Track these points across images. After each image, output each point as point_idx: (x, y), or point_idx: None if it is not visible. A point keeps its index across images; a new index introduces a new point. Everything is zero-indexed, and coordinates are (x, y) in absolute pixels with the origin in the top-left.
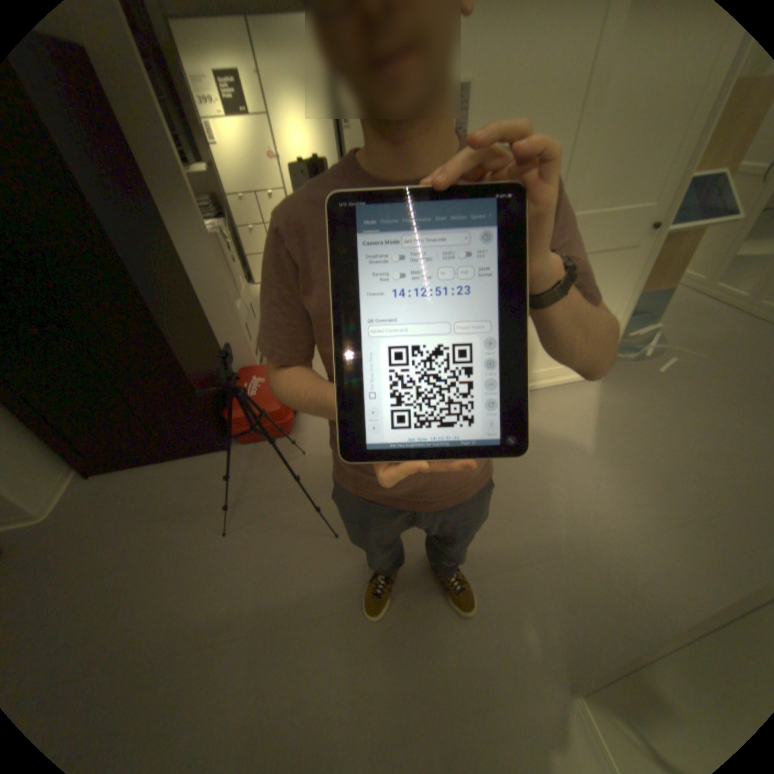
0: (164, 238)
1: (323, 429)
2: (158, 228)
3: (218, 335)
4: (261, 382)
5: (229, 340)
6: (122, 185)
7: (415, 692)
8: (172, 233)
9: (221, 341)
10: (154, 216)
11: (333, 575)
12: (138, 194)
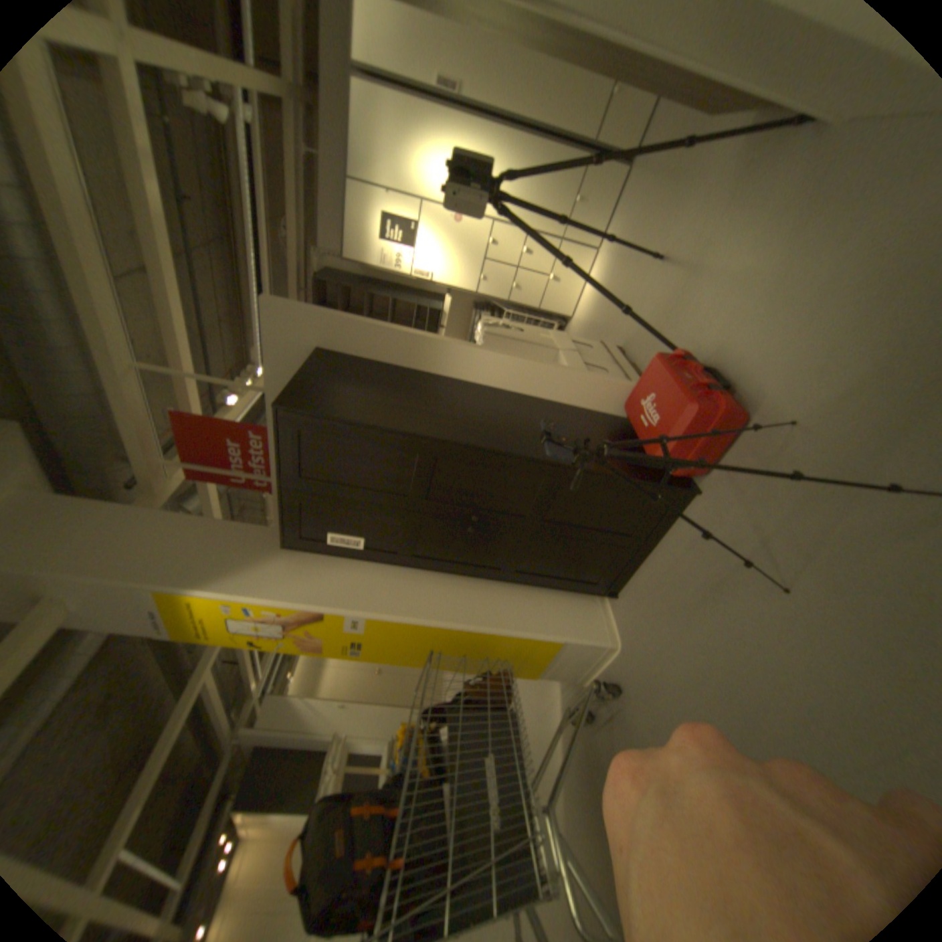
0: (459, 385)
1: (794, 366)
2: (448, 385)
3: (575, 401)
4: (657, 397)
5: (588, 394)
6: (402, 391)
7: None
8: (460, 375)
9: (584, 403)
10: (438, 380)
11: None
12: (416, 382)
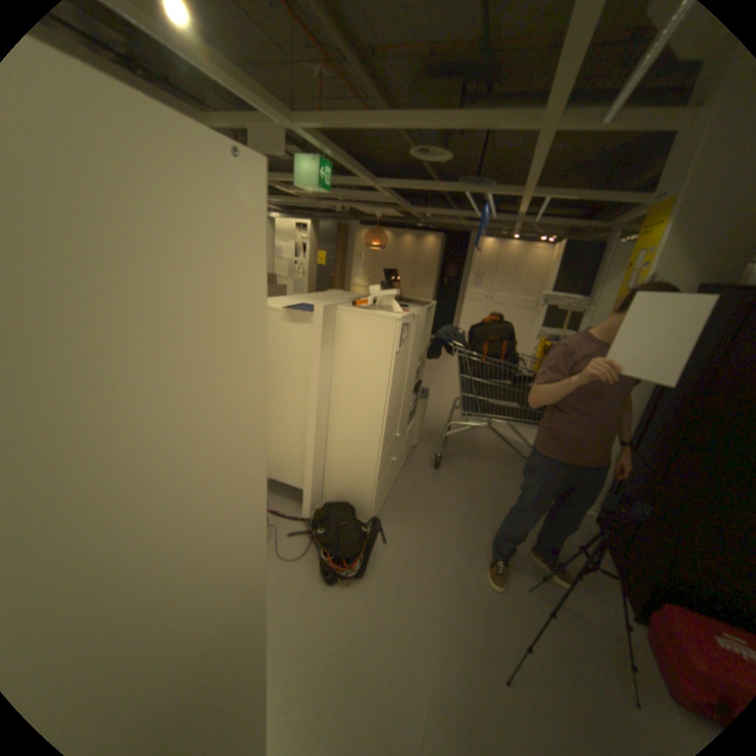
0: None
1: None
2: None
3: None
4: None
5: None
6: None
7: (364, 677)
8: None
9: None
10: None
11: (472, 664)
12: None
